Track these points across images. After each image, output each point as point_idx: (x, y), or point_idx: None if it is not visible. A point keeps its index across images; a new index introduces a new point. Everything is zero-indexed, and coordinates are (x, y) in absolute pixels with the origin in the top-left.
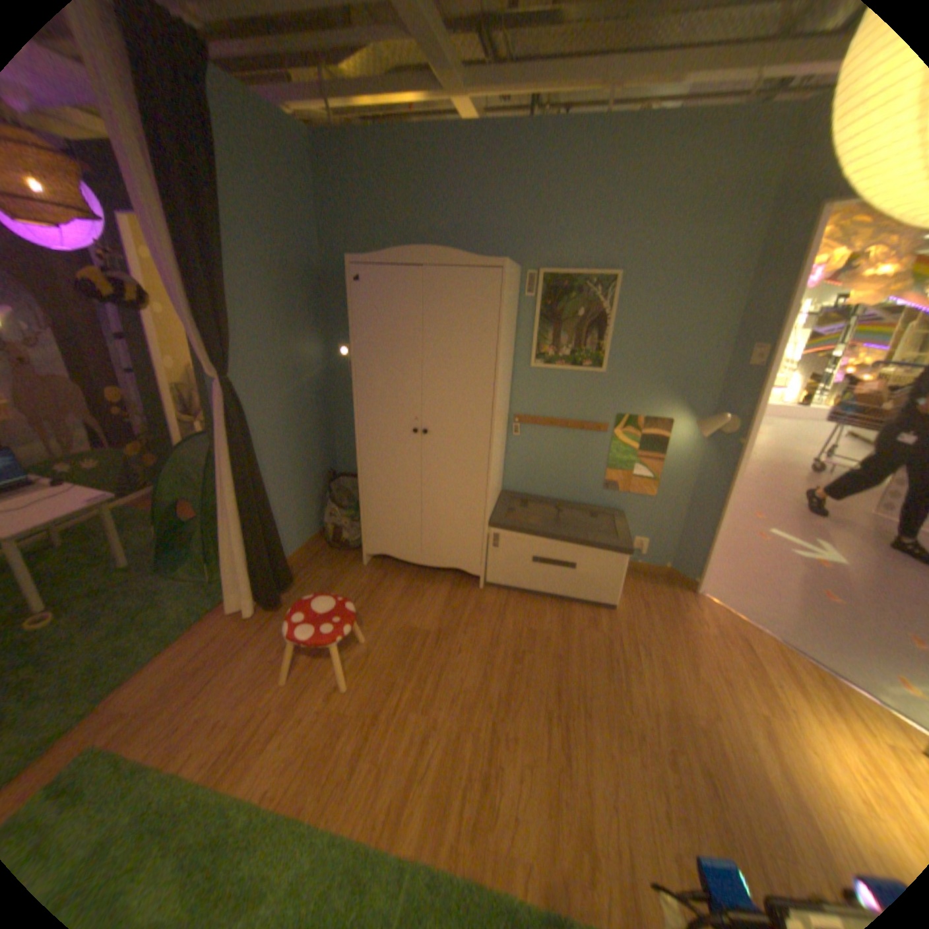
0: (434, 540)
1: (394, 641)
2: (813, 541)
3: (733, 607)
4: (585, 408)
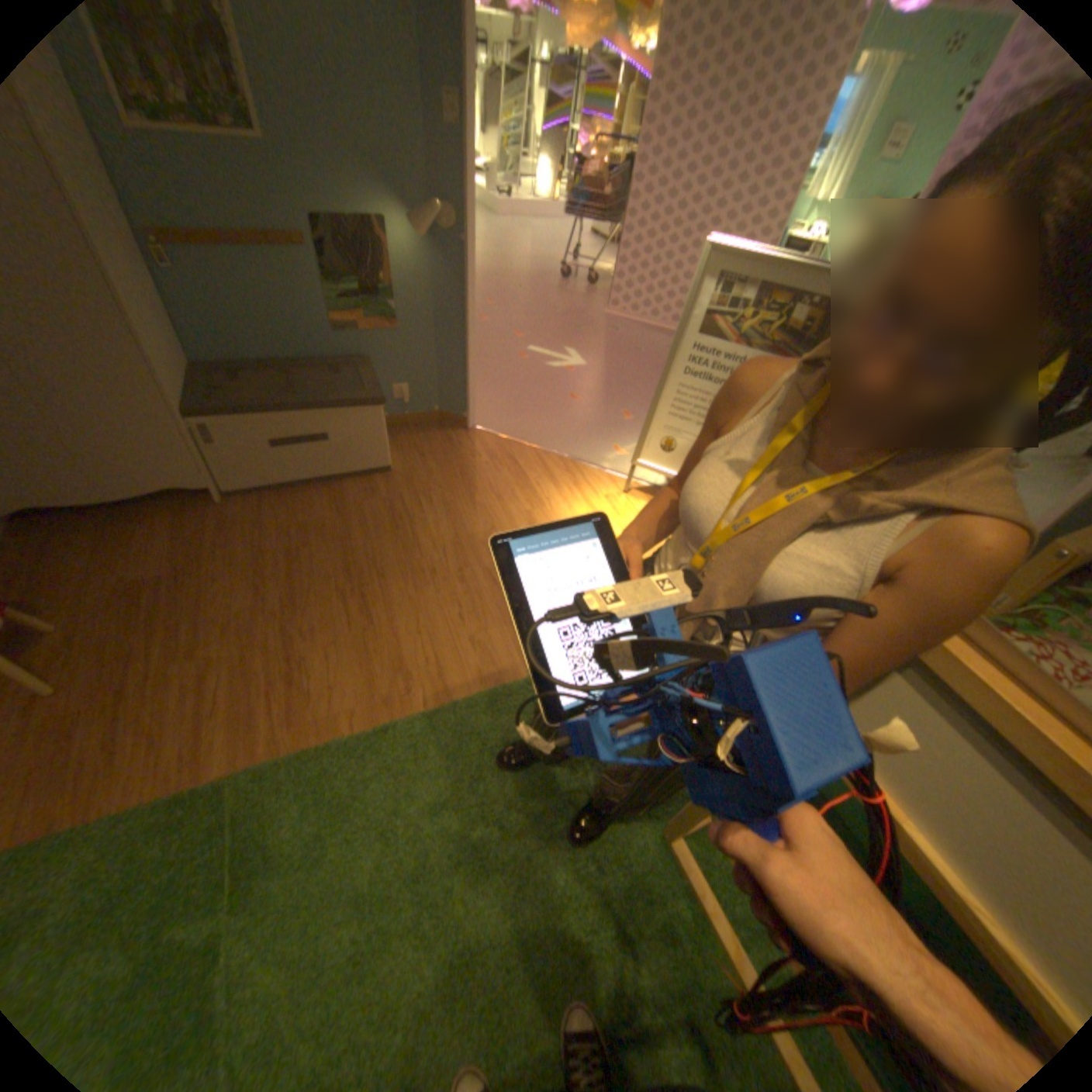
0: (104, 462)
1: (108, 608)
2: (560, 351)
3: (499, 432)
4: (258, 208)
